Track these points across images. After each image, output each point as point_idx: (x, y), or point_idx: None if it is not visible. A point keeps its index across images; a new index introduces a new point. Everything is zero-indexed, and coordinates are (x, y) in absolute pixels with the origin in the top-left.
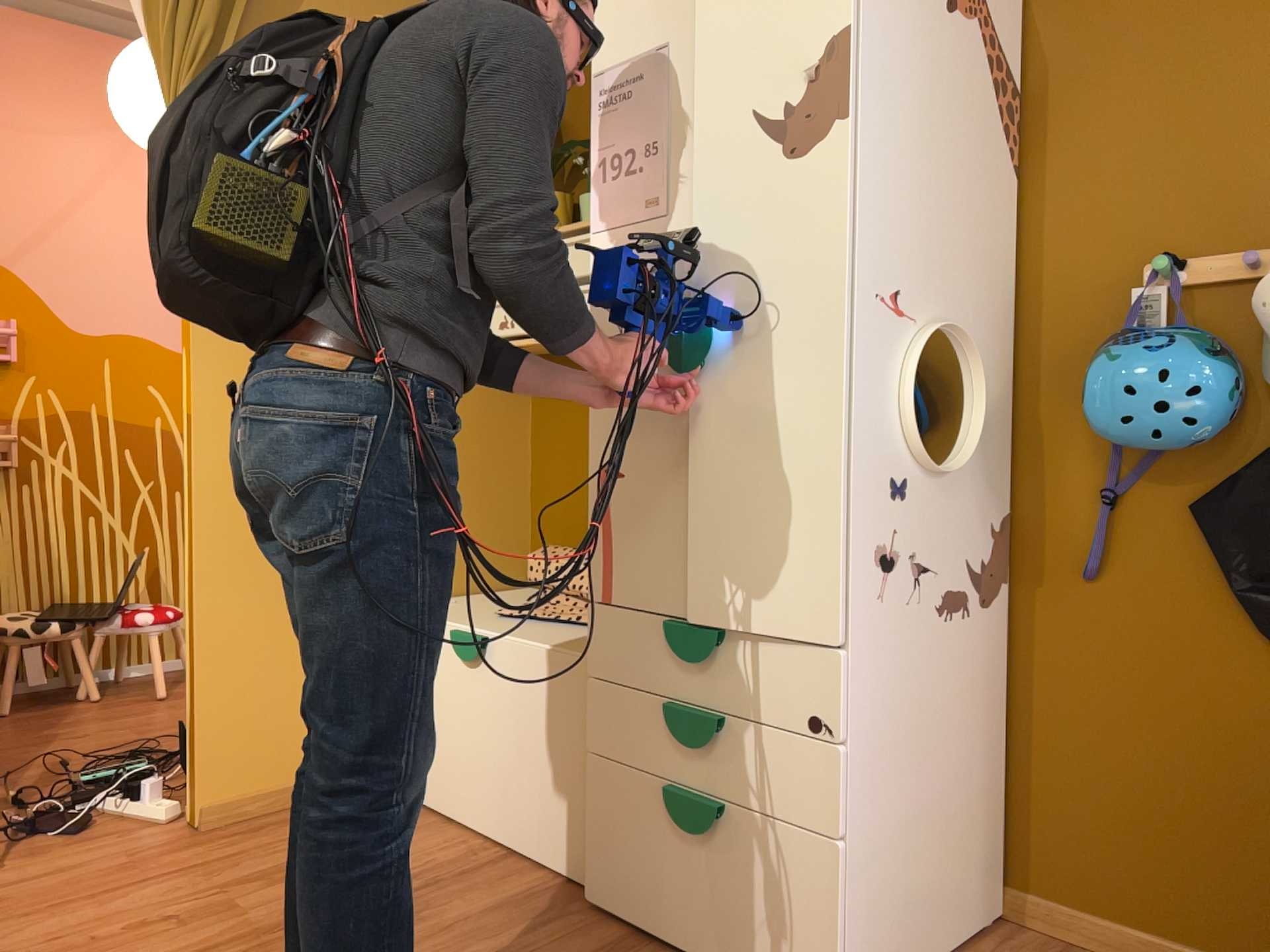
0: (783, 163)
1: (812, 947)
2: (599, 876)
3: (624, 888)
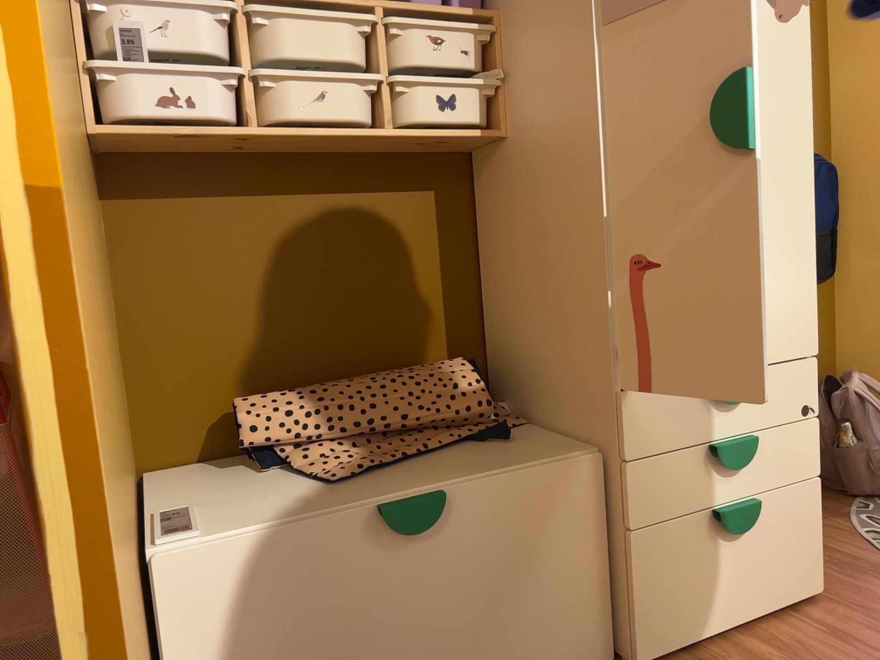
0: (773, 21)
1: (809, 550)
2: (654, 631)
3: (678, 621)
